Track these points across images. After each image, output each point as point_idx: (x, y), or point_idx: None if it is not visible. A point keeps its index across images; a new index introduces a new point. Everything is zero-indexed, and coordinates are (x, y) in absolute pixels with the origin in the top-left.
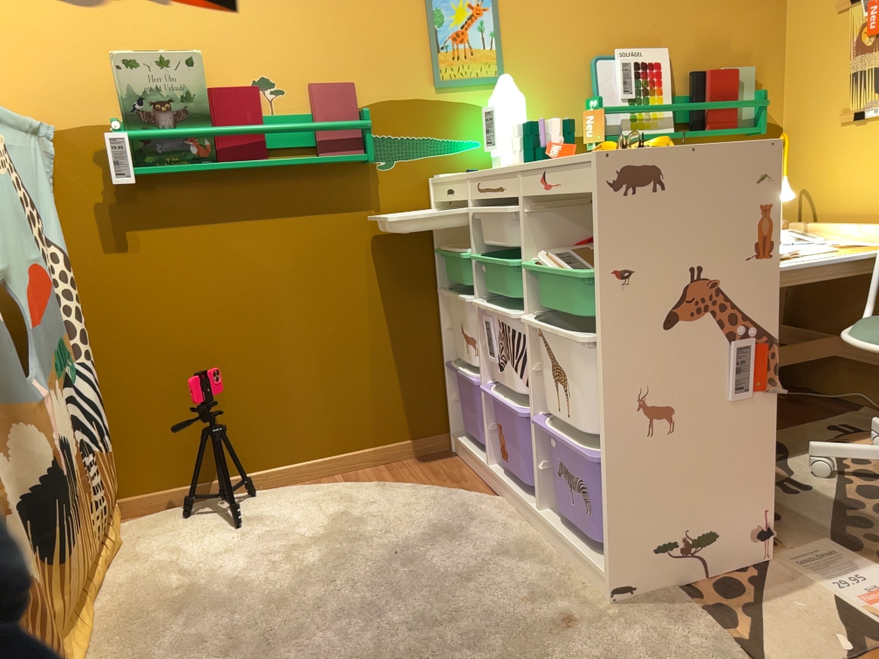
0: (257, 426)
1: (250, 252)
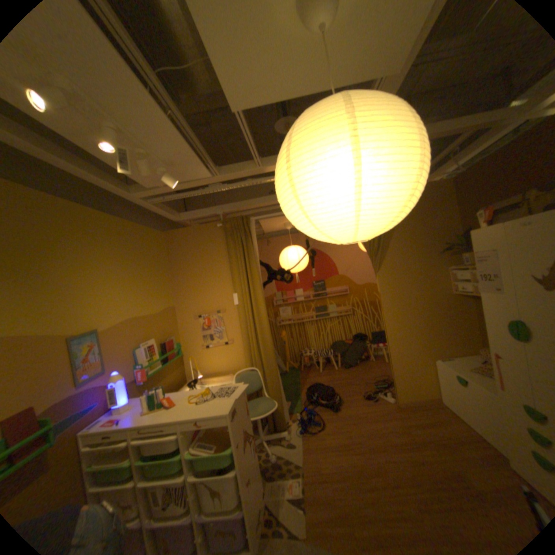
0: None
1: None
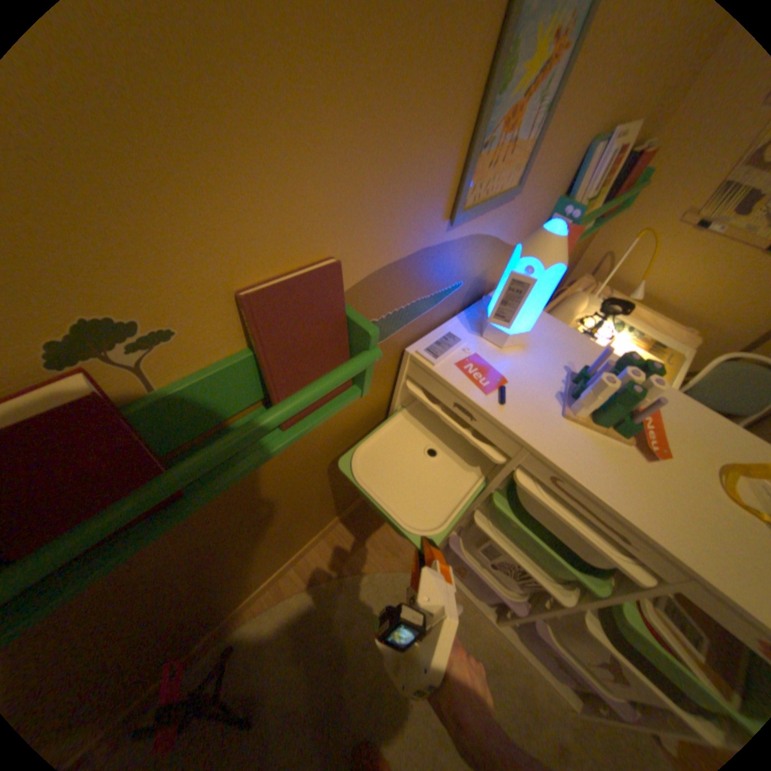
0: (217, 611)
1: (170, 556)
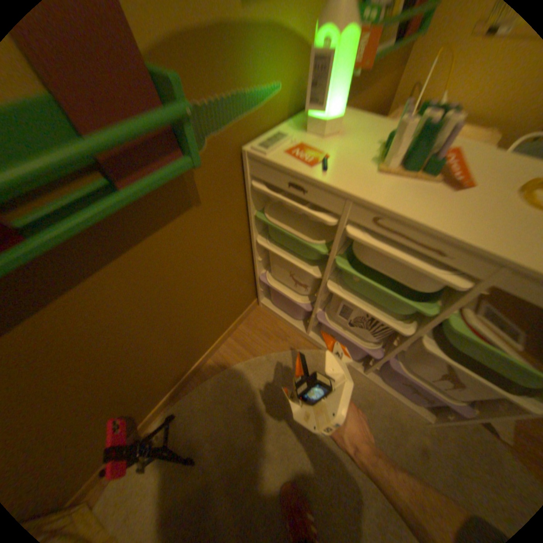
0: (154, 389)
1: (76, 328)
